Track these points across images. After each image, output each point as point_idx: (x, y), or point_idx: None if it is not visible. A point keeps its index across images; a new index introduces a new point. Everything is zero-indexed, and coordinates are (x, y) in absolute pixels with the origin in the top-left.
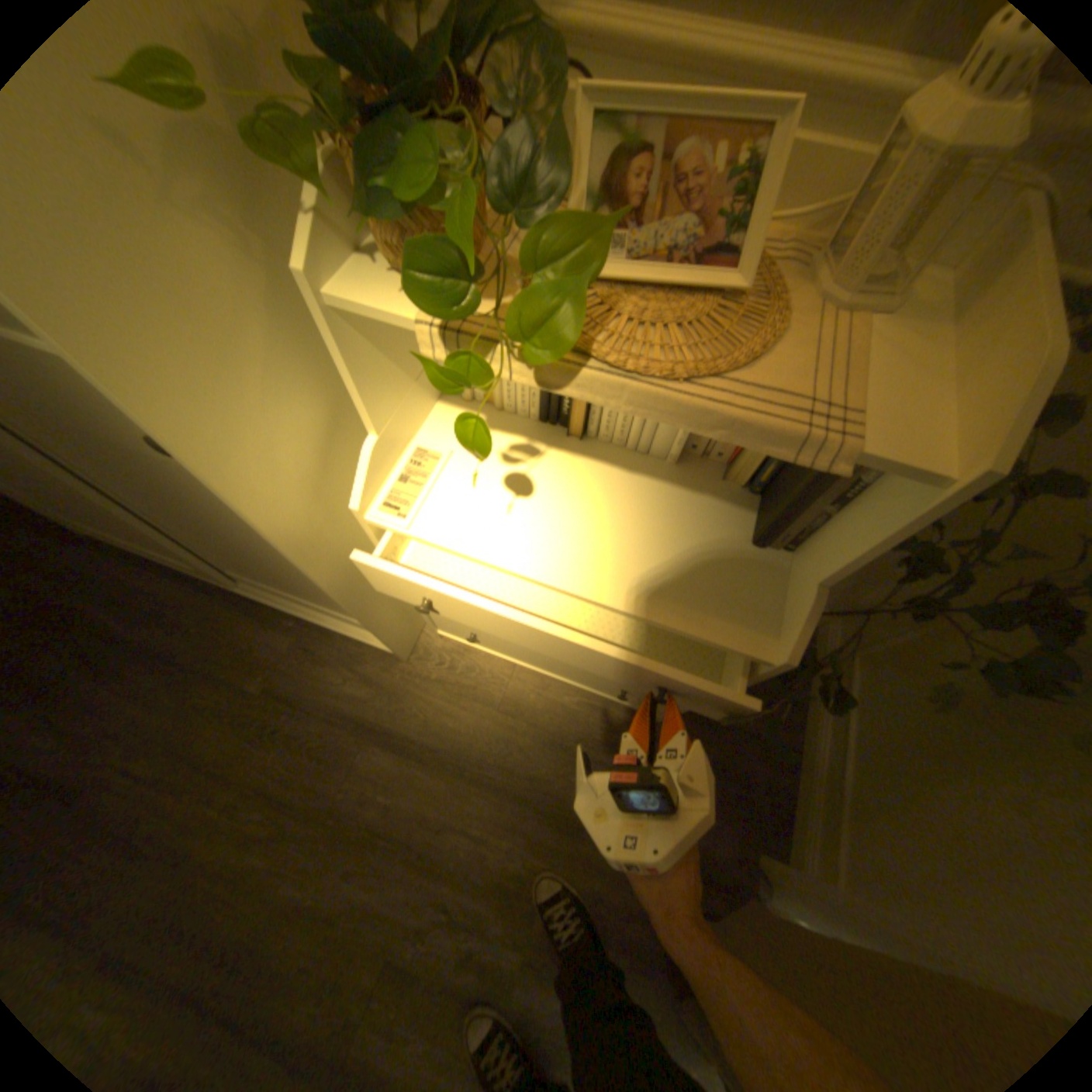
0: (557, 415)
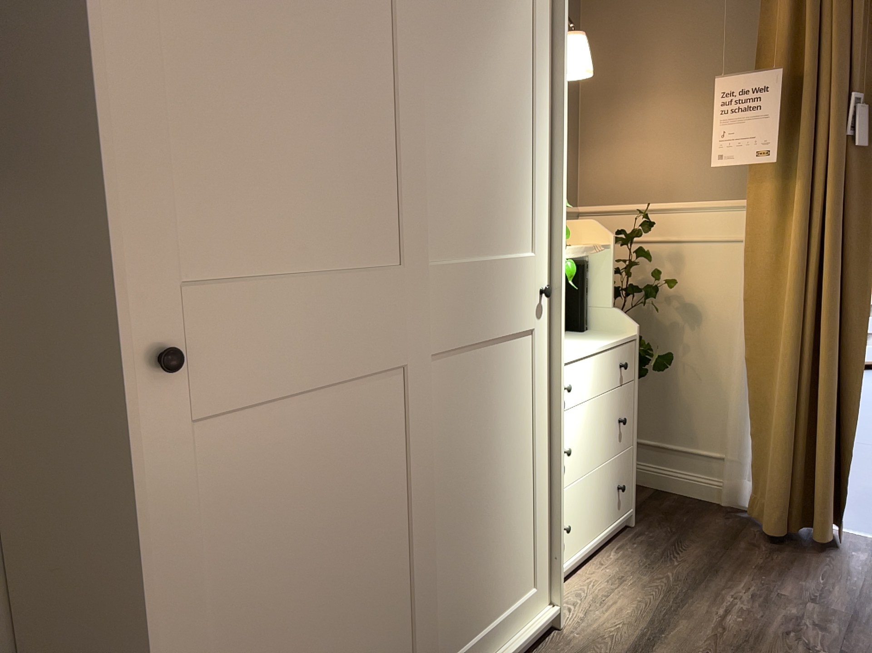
0: None
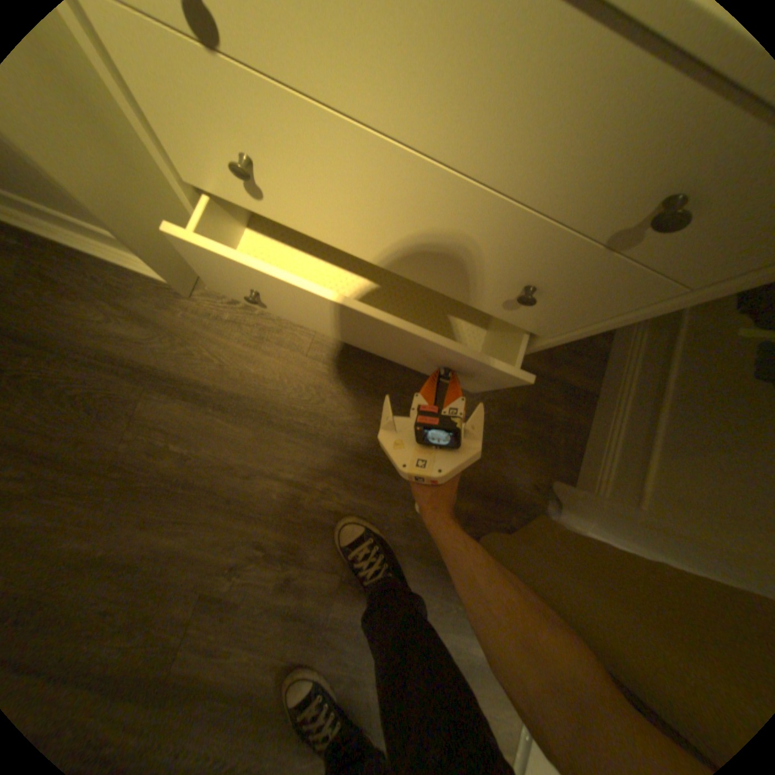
0: None
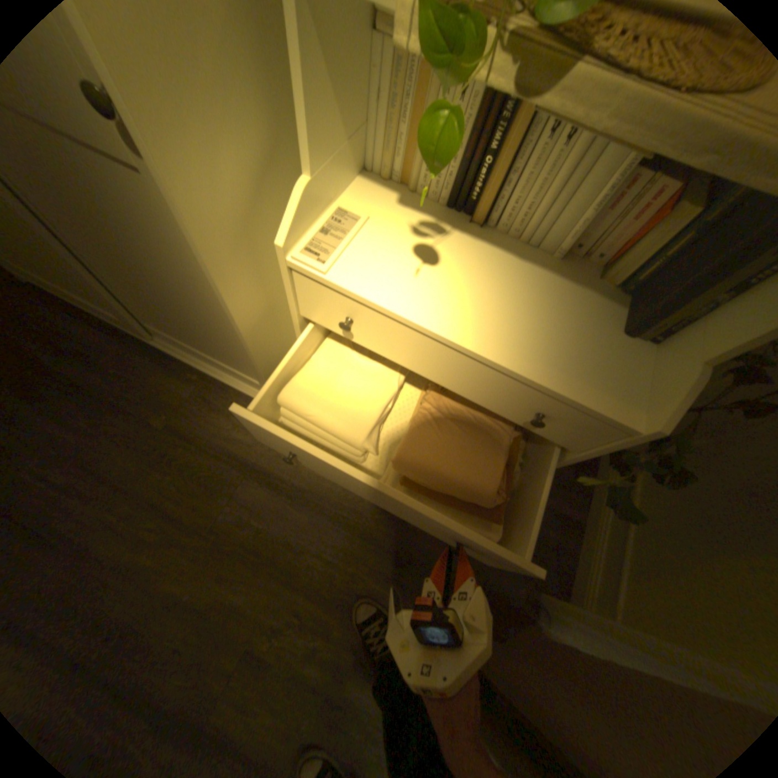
0: (465, 199)
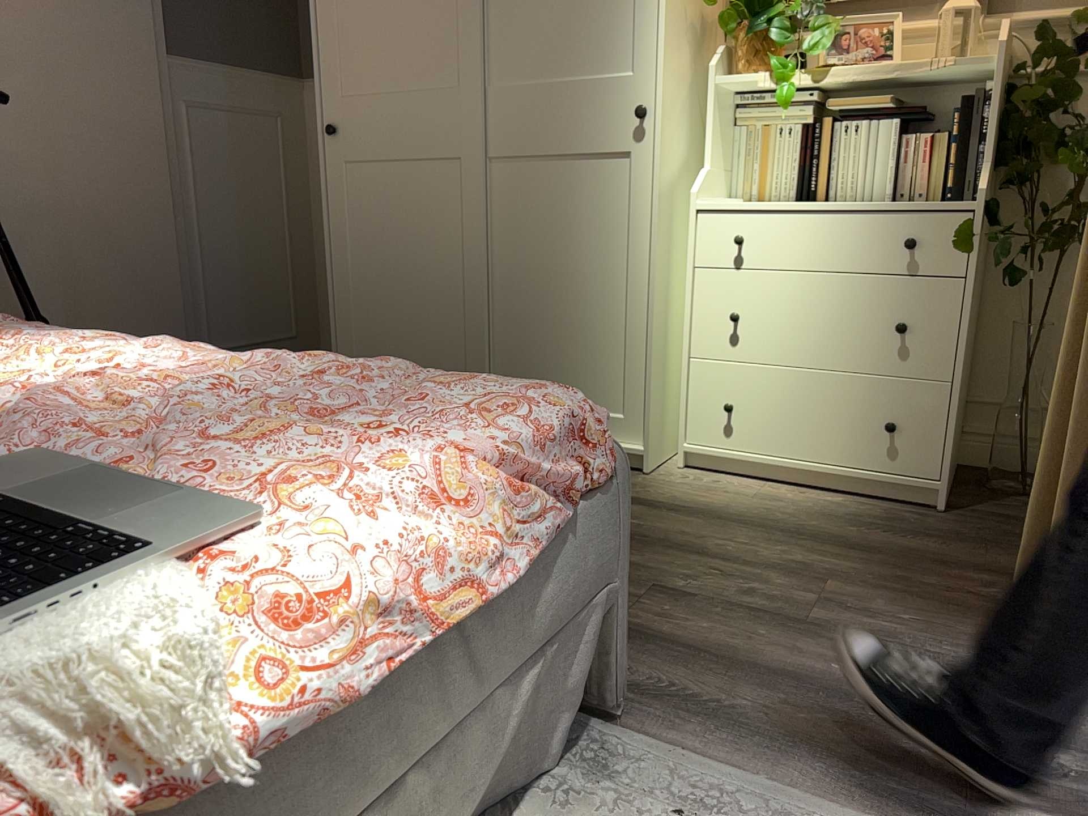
0: (808, 192)
